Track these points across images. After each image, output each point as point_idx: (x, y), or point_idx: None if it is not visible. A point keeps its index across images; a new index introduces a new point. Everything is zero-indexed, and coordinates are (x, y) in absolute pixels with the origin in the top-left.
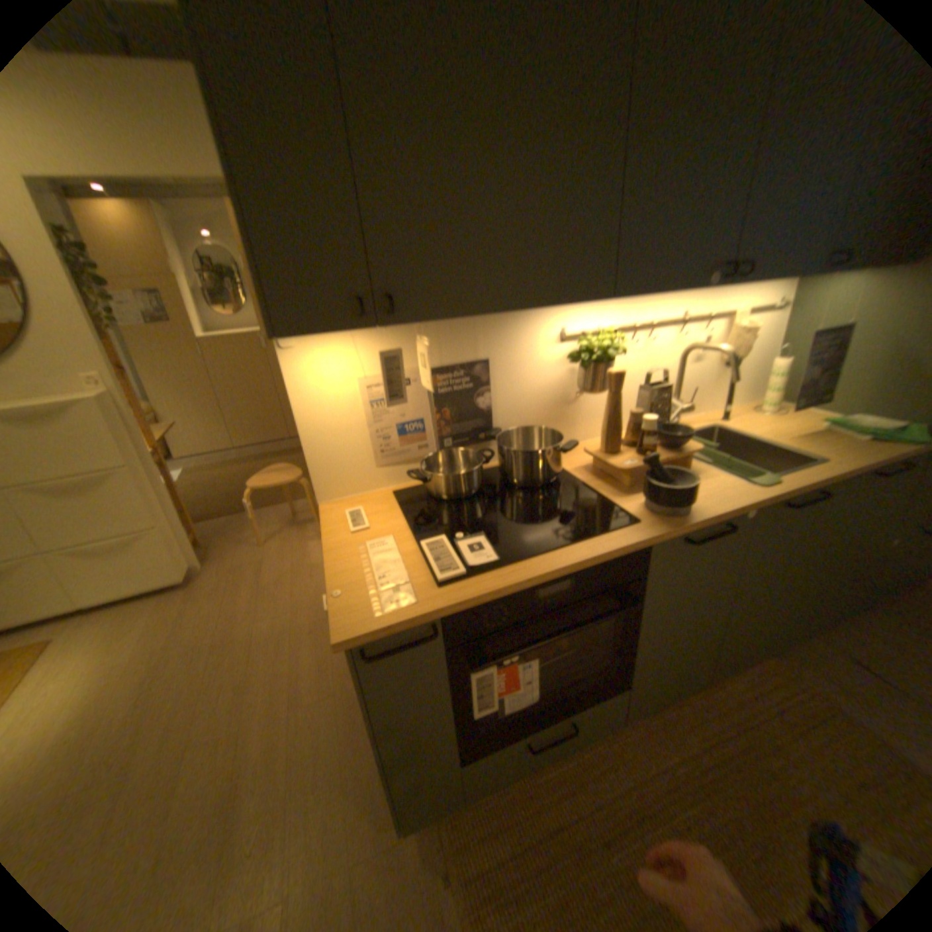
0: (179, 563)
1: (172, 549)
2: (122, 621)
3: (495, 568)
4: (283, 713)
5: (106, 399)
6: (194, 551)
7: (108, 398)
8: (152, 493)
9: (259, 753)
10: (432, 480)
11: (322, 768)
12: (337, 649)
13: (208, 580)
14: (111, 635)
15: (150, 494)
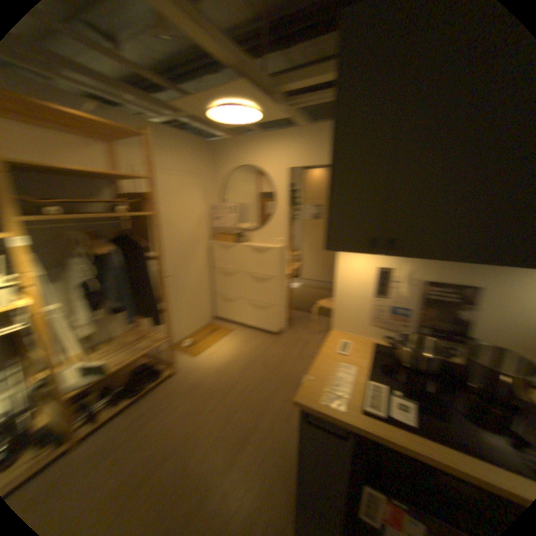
0: (281, 324)
1: (281, 317)
2: (255, 336)
3: (411, 432)
4: (284, 419)
5: (284, 249)
6: (289, 321)
7: (285, 249)
8: (284, 290)
9: (267, 428)
10: (403, 350)
11: (285, 461)
12: (297, 404)
13: (288, 337)
14: (250, 339)
15: (283, 291)
